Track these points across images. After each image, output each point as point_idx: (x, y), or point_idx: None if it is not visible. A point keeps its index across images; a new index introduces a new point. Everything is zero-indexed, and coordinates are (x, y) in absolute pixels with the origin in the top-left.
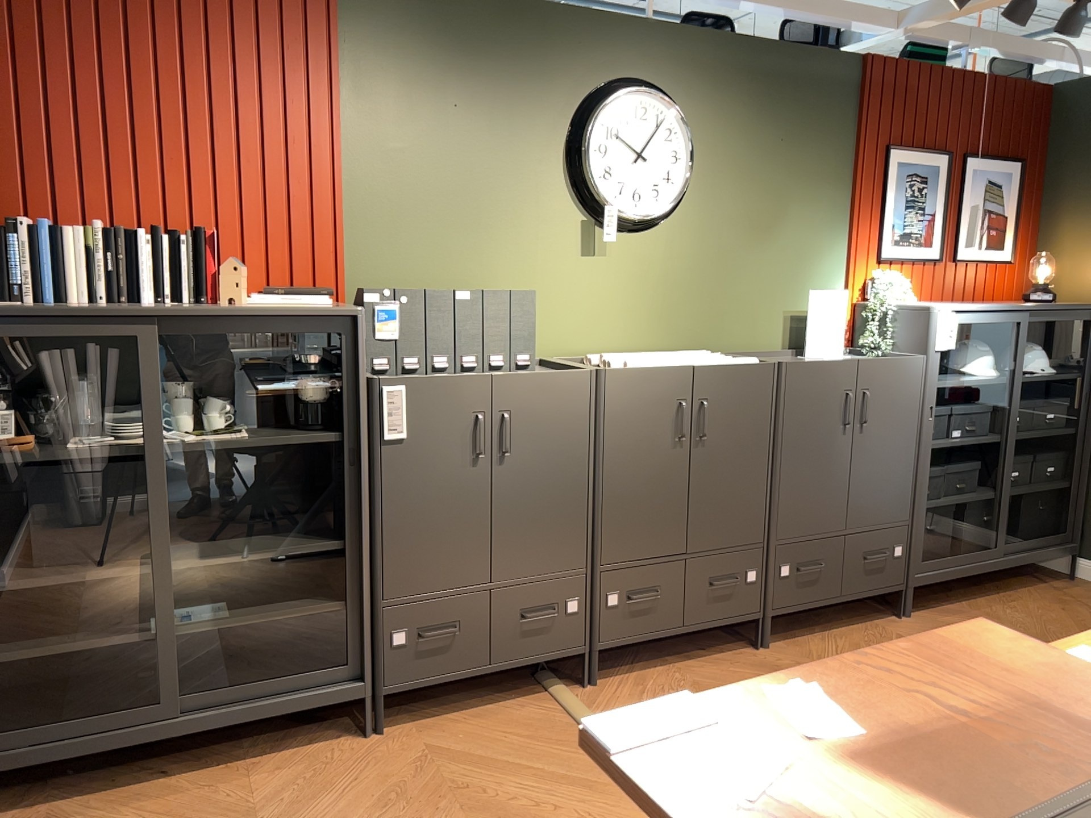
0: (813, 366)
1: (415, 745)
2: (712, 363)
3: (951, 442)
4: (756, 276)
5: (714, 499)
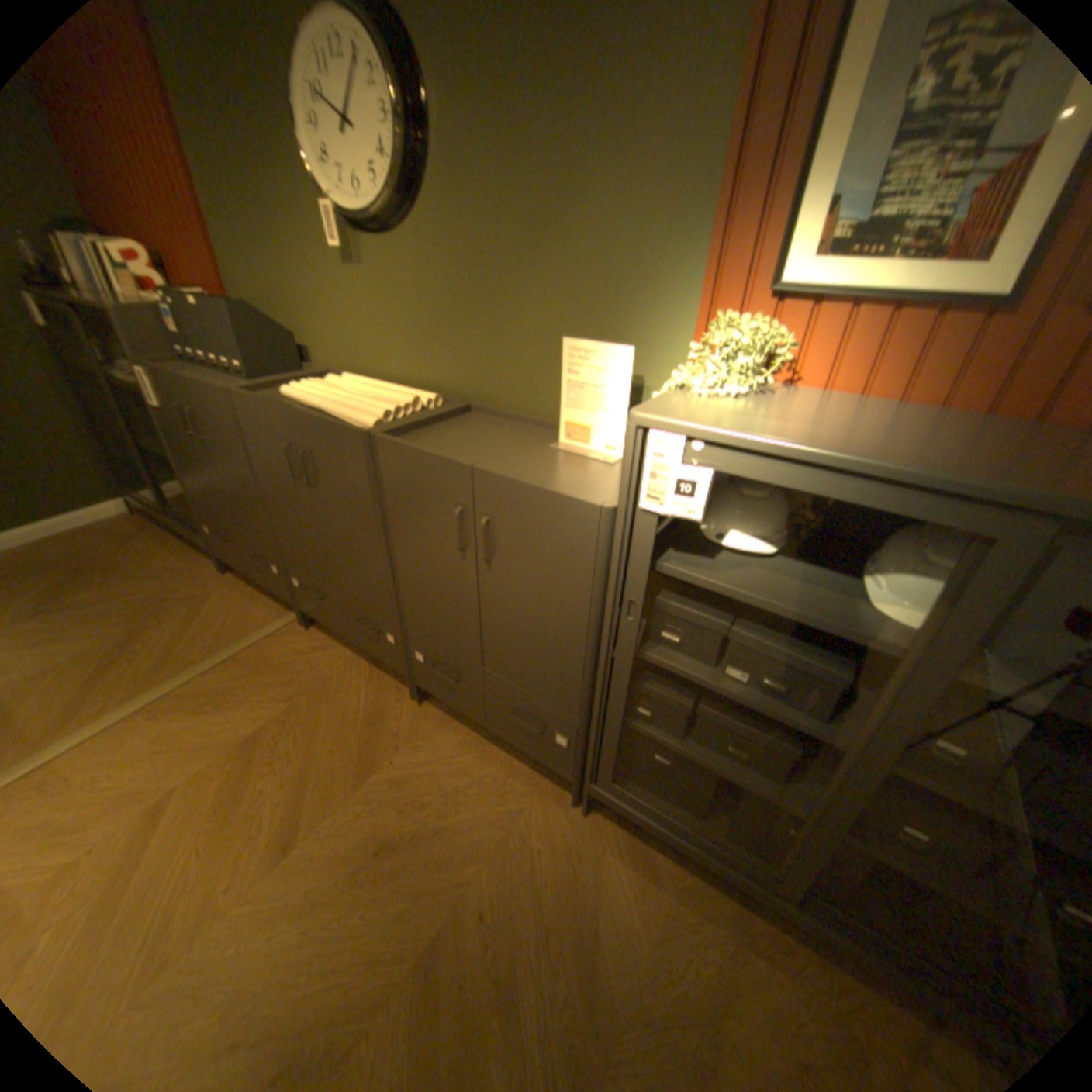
0: (406, 452)
1: (212, 589)
2: (333, 410)
3: (702, 676)
4: (528, 302)
5: (340, 550)
